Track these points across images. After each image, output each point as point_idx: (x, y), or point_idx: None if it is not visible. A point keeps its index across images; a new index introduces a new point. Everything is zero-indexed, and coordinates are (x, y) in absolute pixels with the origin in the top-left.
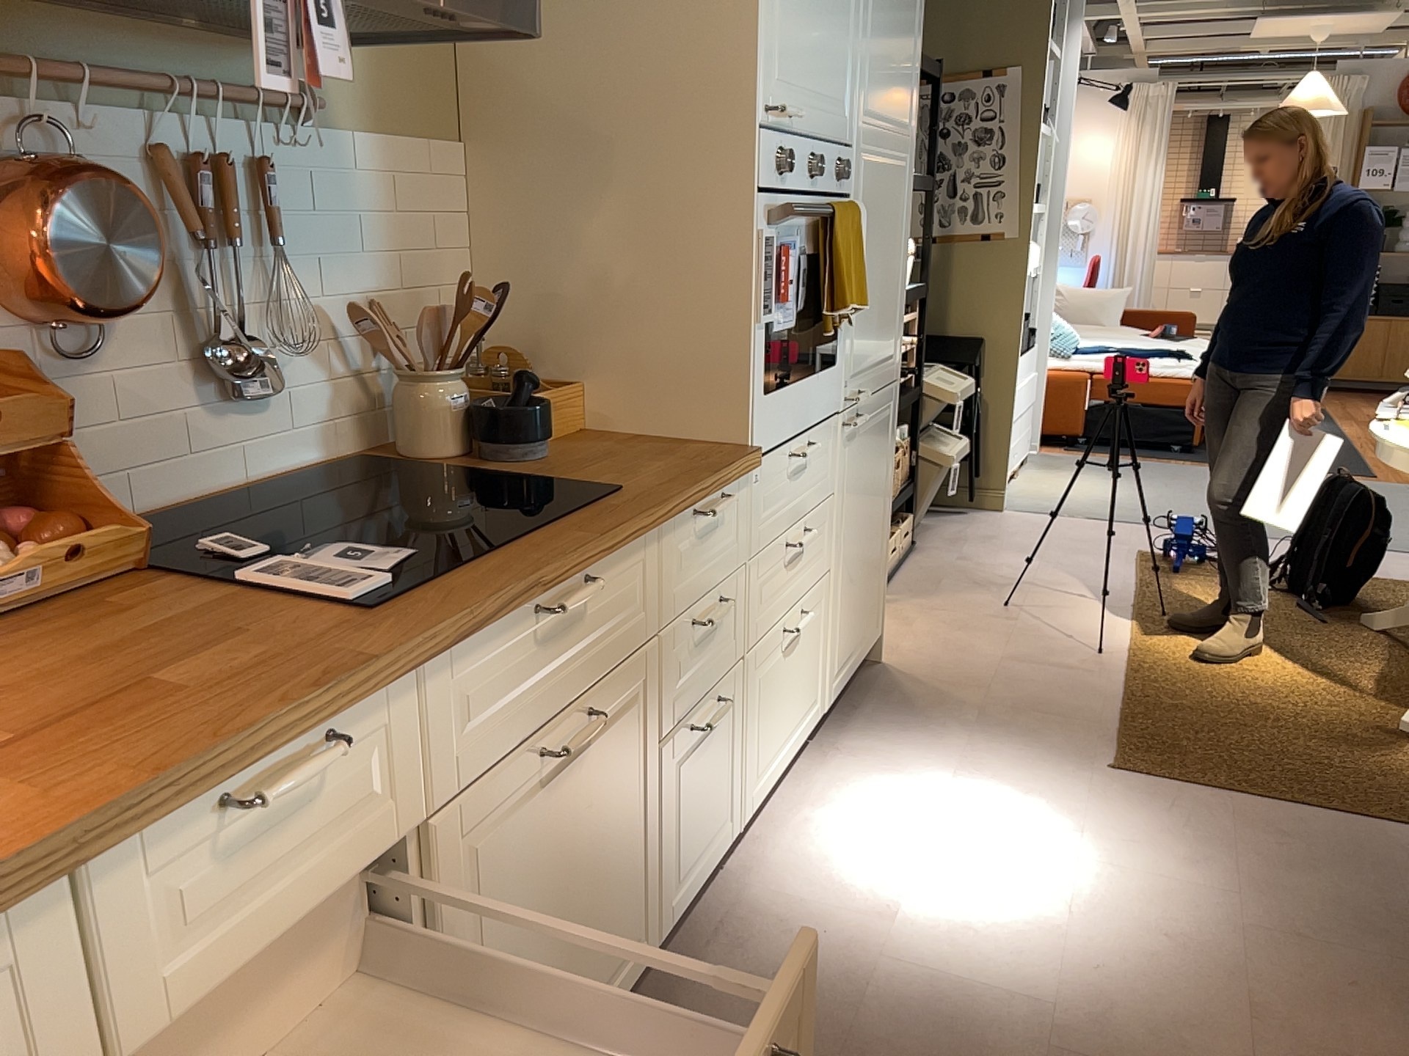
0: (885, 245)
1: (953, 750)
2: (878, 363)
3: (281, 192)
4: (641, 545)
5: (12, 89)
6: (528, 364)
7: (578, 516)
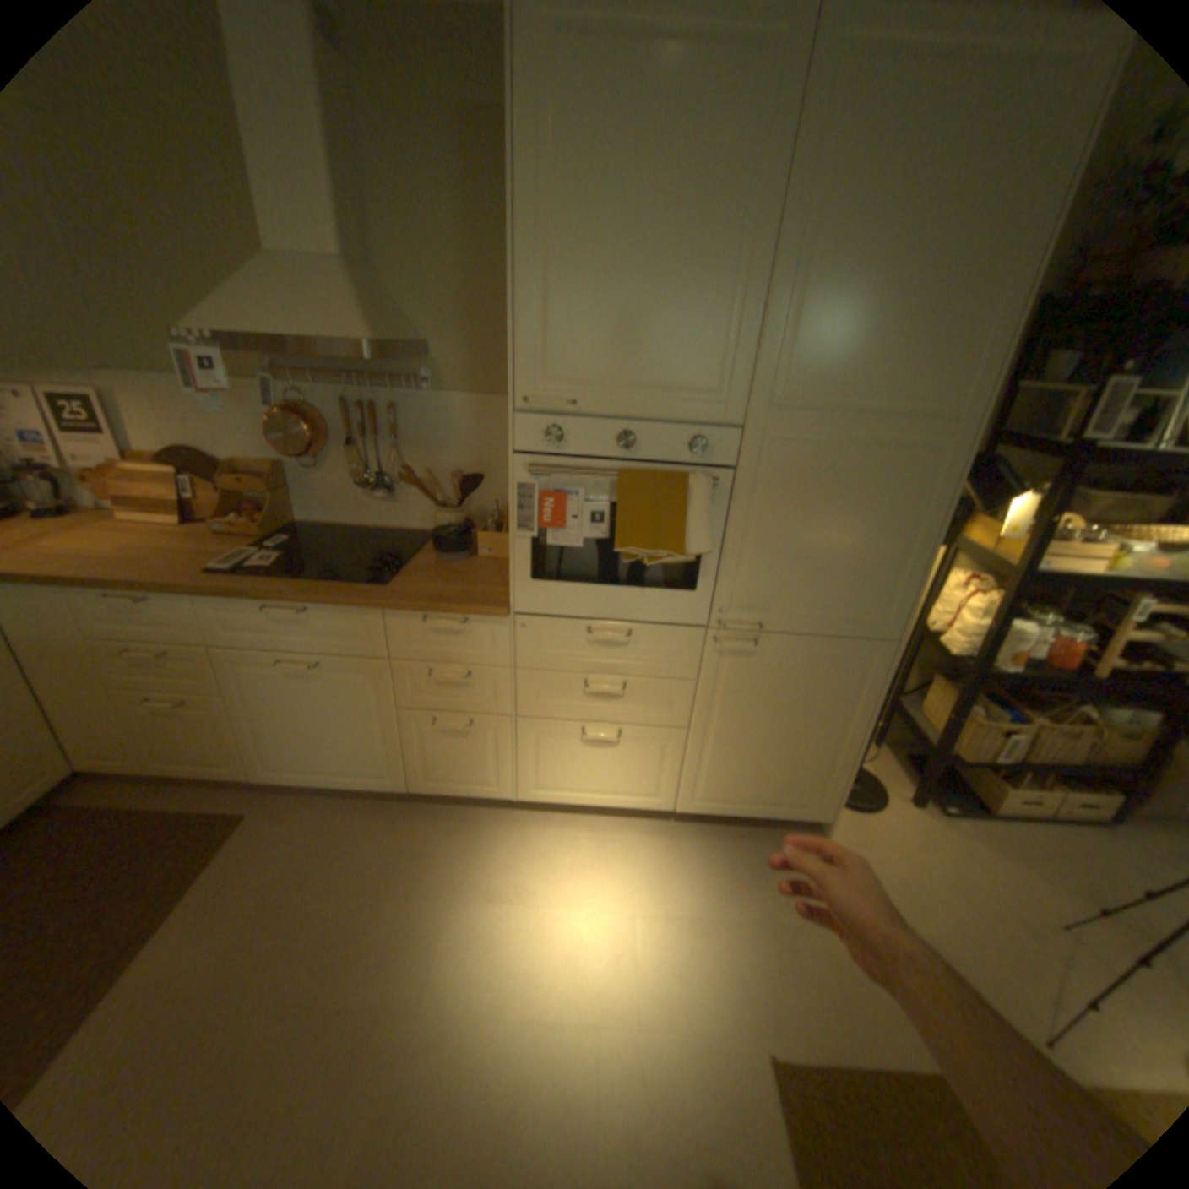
0: (845, 517)
1: (717, 915)
2: (818, 613)
3: (404, 418)
4: (363, 613)
5: (292, 379)
6: (505, 518)
7: (333, 585)
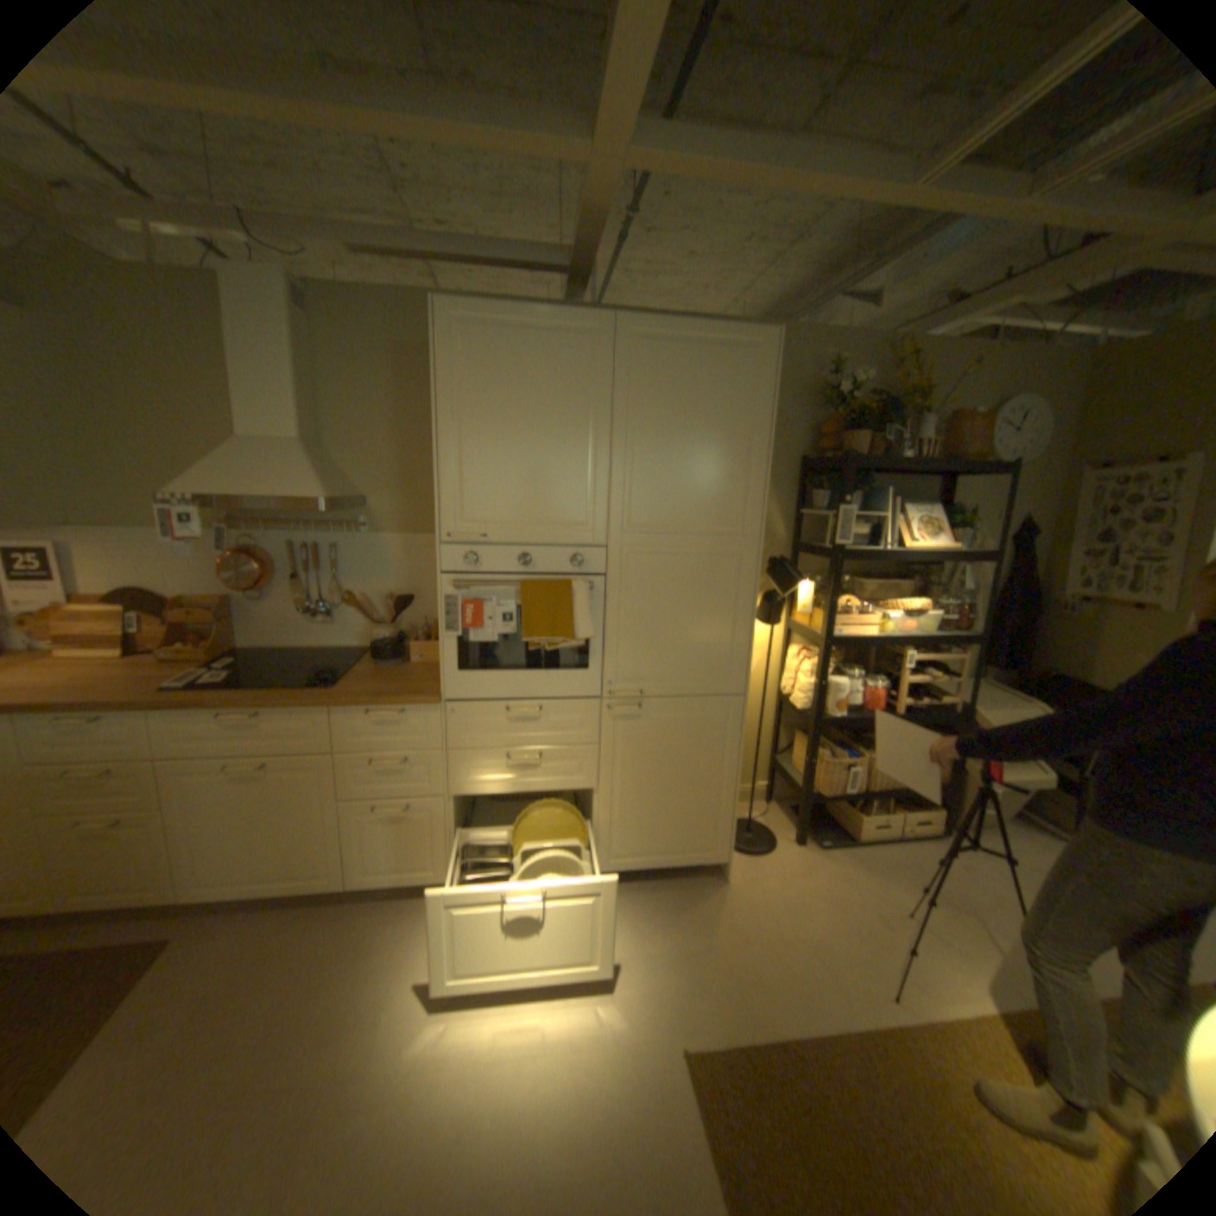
0: (687, 605)
1: (637, 953)
2: (682, 678)
3: (344, 555)
4: (311, 713)
5: (245, 529)
6: (433, 630)
7: (284, 692)
